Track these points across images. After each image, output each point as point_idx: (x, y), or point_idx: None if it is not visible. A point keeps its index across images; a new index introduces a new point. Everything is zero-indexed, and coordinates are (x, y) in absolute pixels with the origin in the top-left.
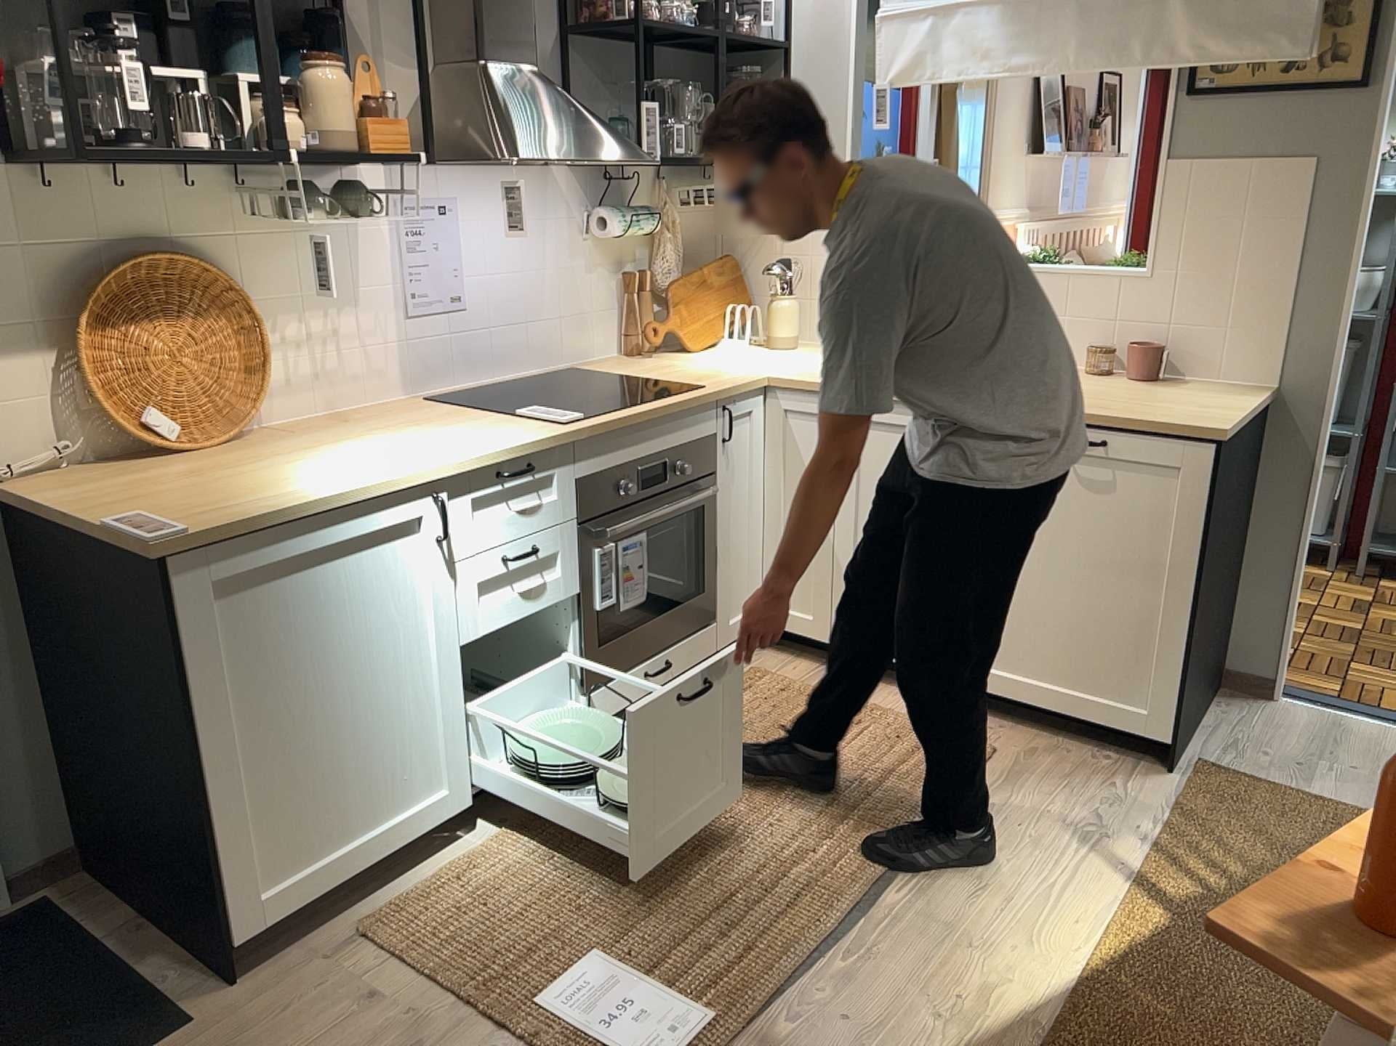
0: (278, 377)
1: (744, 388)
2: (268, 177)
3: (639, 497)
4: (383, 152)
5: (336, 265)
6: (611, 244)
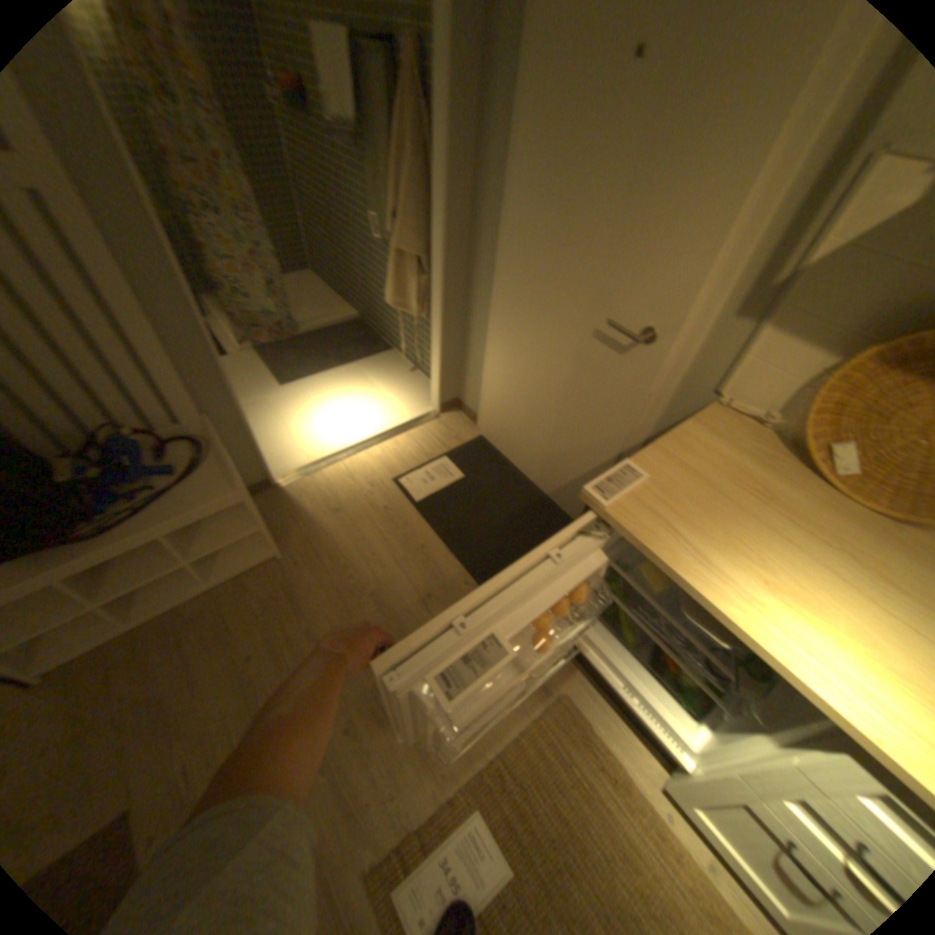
0: None
1: None
2: None
3: None
4: None
5: None
6: None
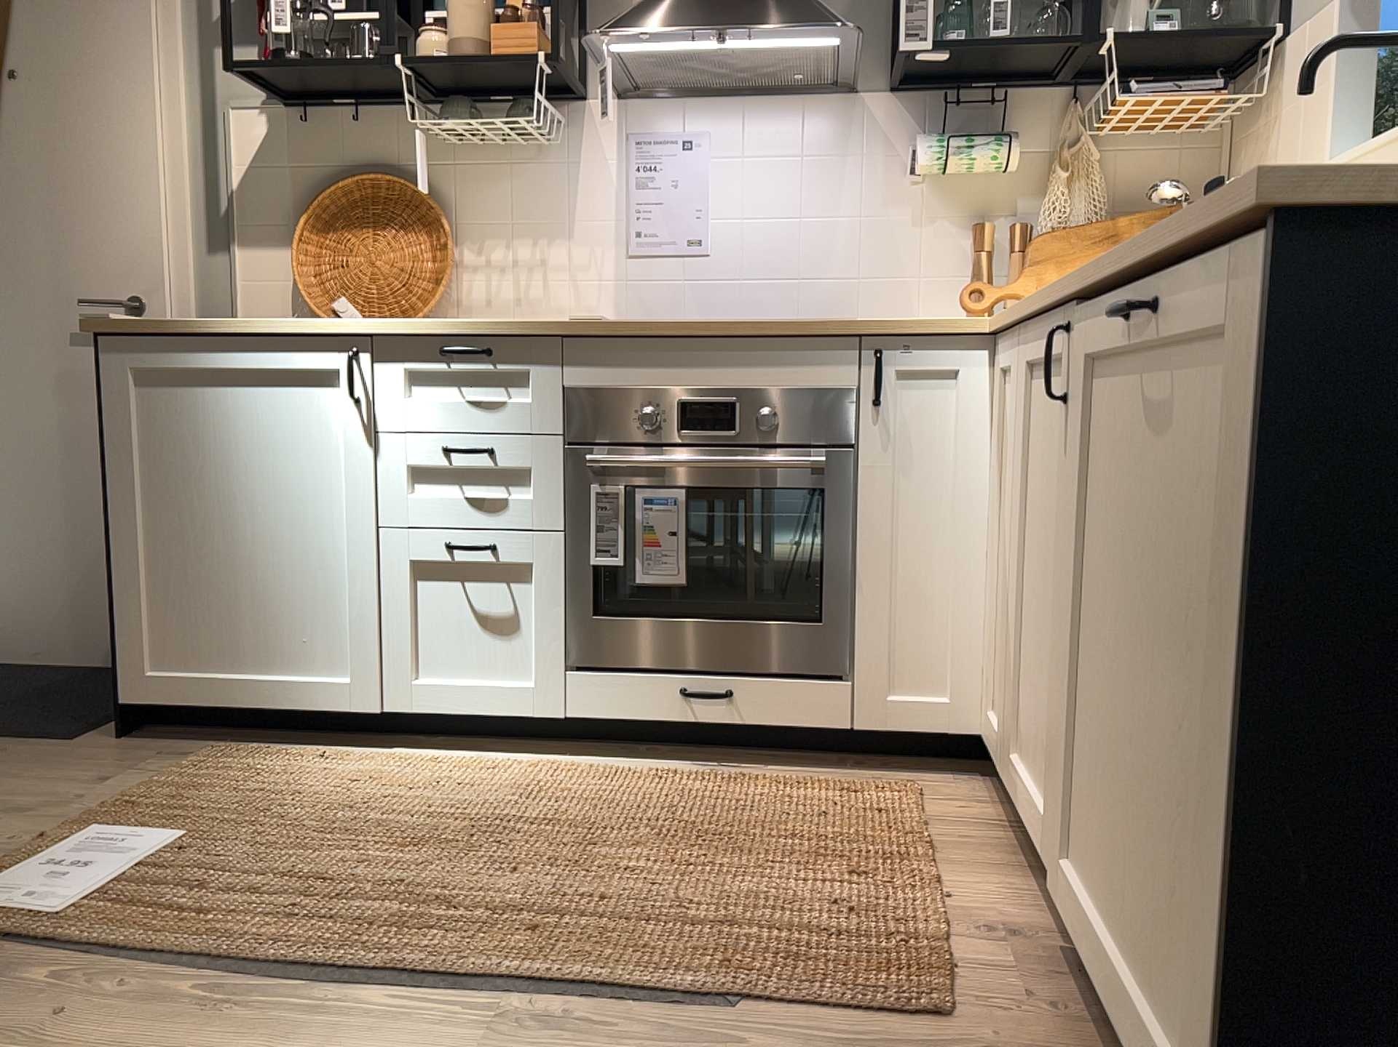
0: (477, 295)
1: (920, 329)
2: (489, 112)
3: (678, 439)
4: (500, 55)
5: (548, 196)
6: (961, 191)
